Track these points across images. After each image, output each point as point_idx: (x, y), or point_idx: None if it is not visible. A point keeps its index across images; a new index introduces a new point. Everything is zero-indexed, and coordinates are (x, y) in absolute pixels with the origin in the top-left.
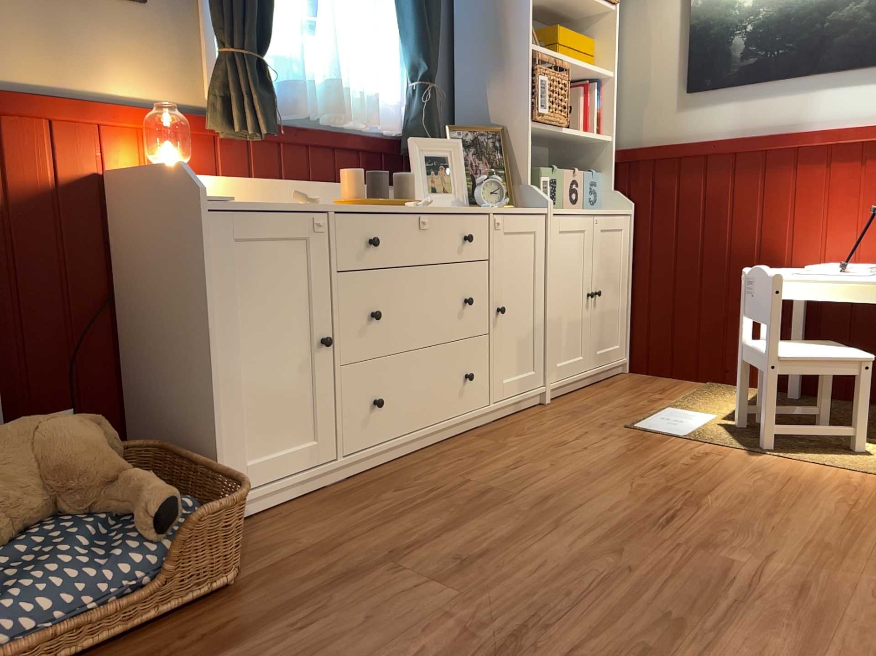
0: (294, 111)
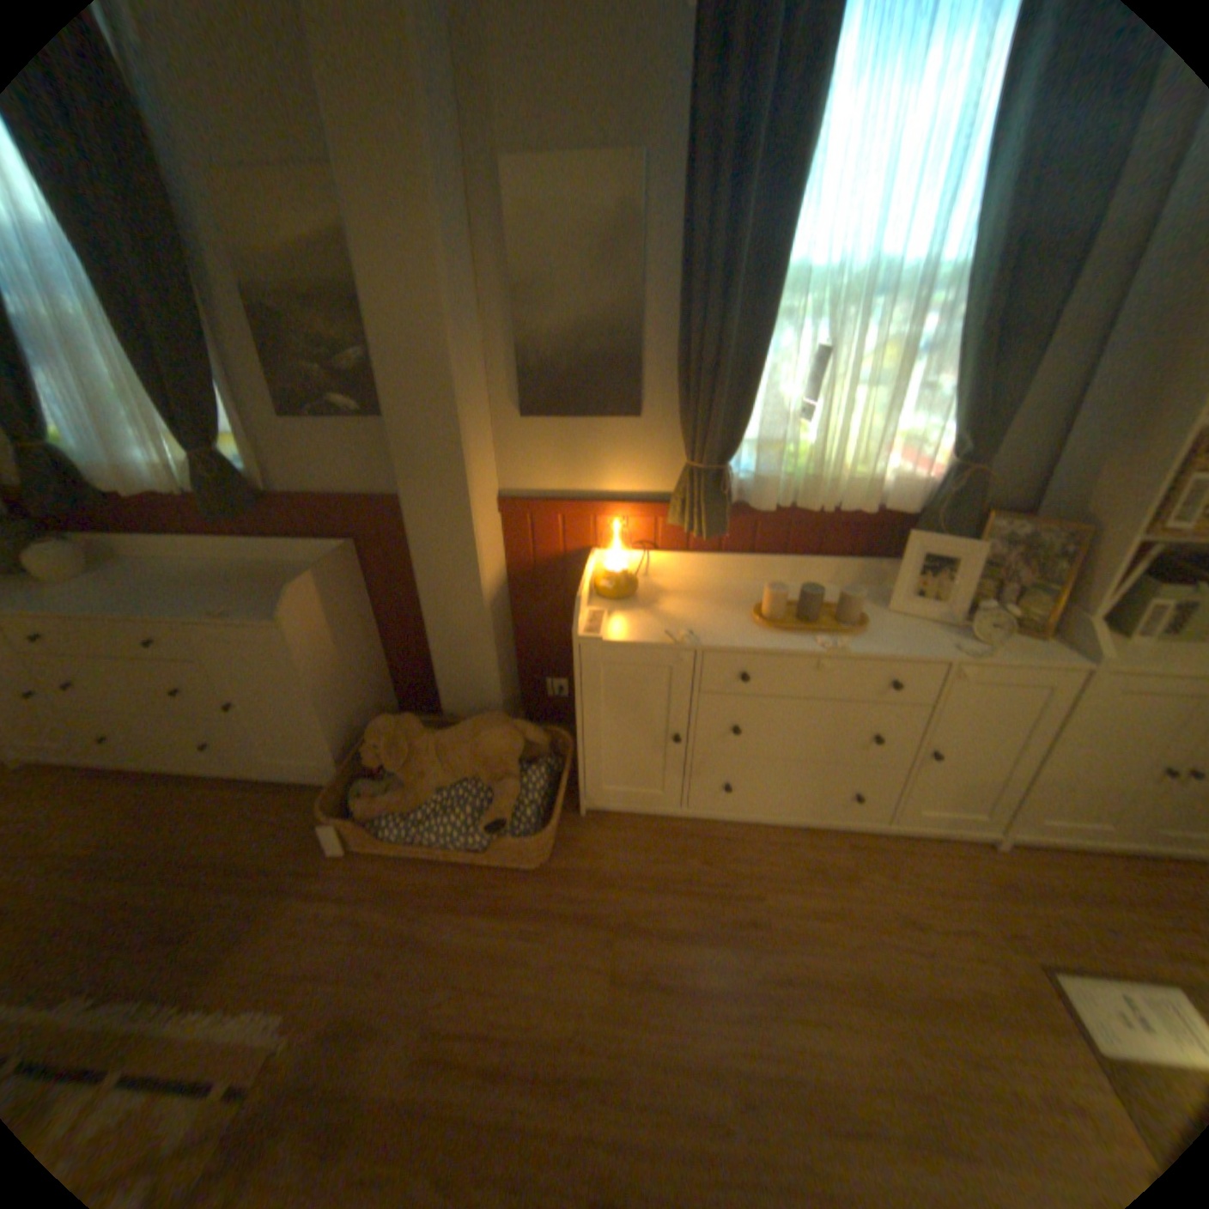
0: (760, 504)
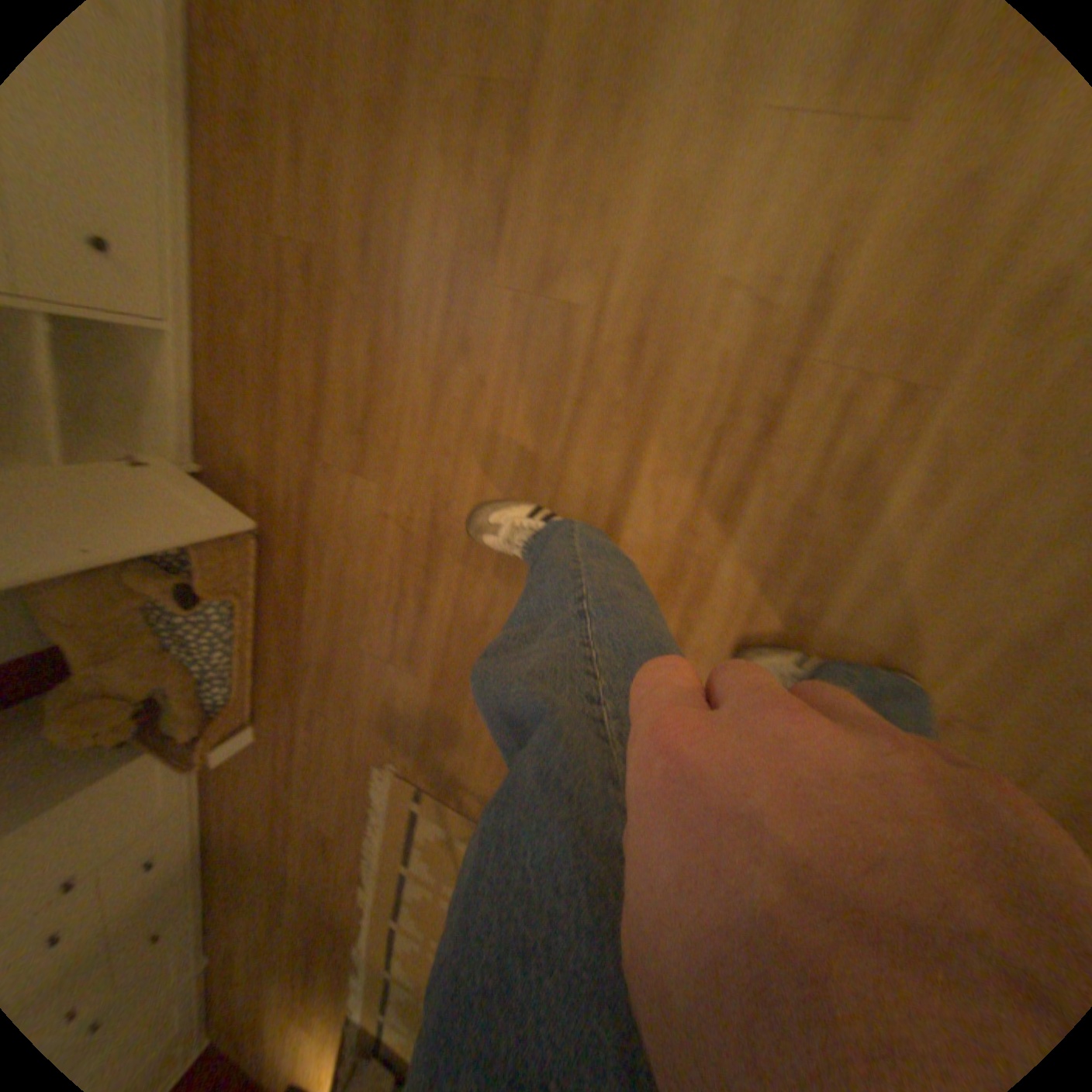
0: None
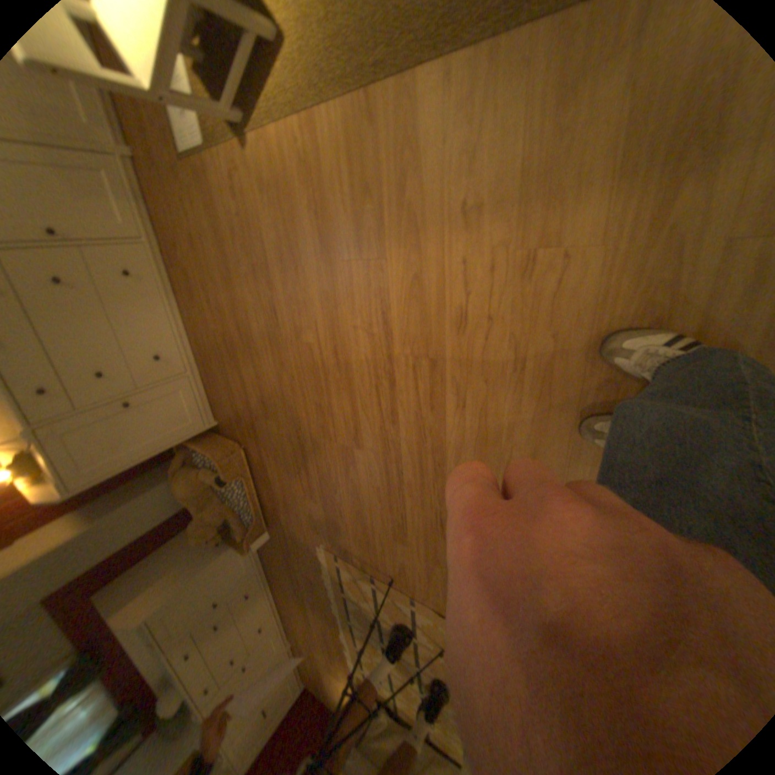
0: None
